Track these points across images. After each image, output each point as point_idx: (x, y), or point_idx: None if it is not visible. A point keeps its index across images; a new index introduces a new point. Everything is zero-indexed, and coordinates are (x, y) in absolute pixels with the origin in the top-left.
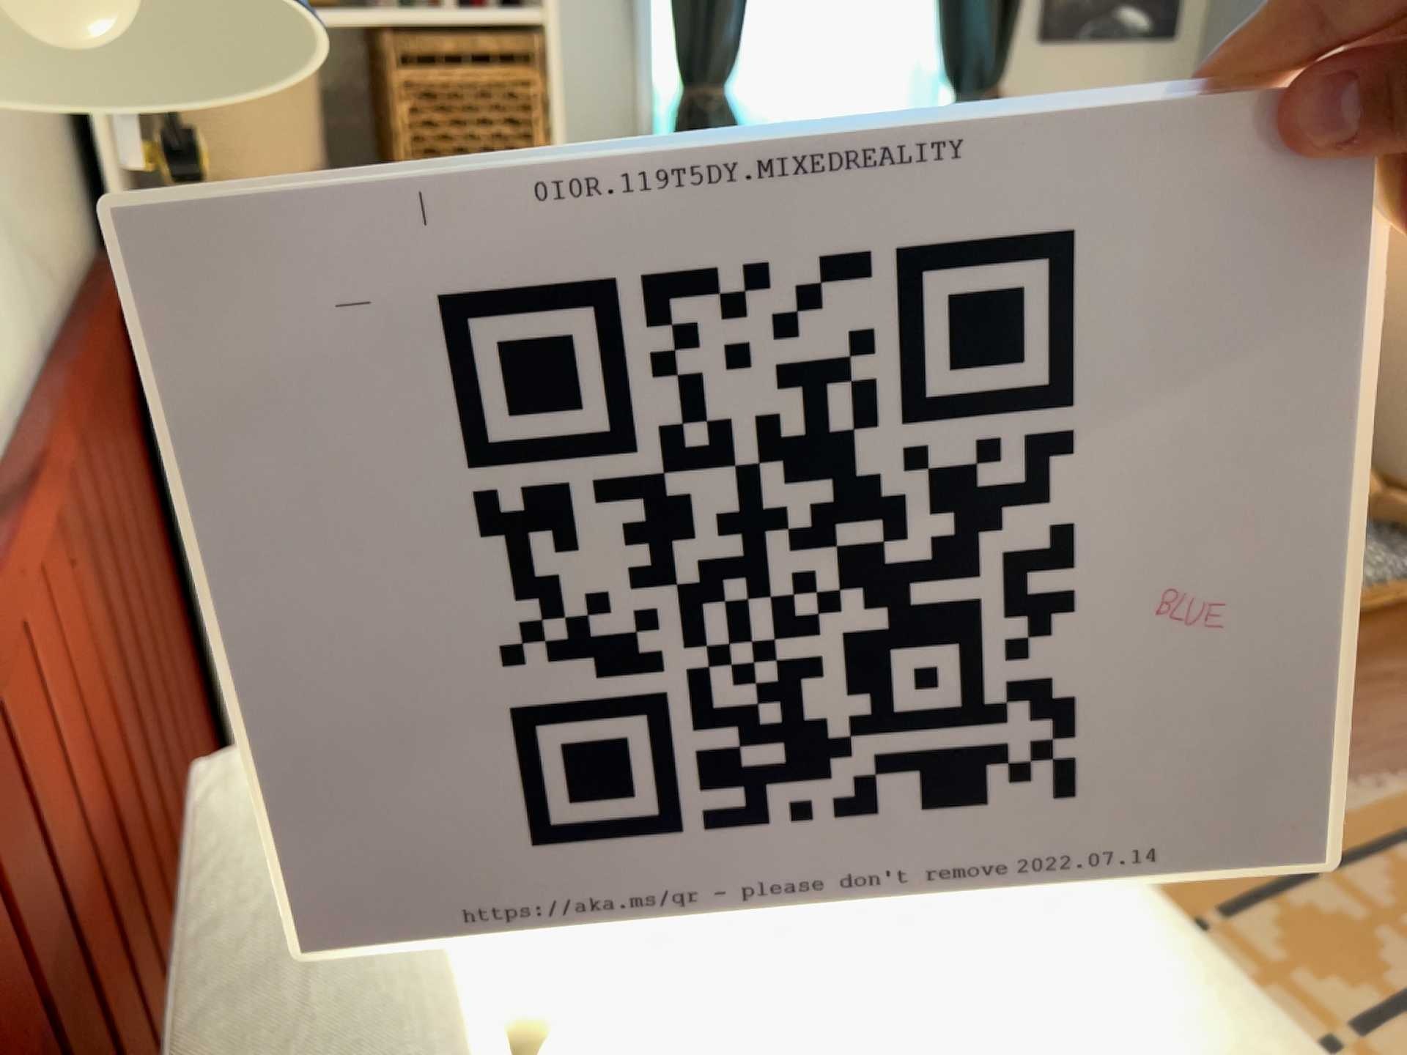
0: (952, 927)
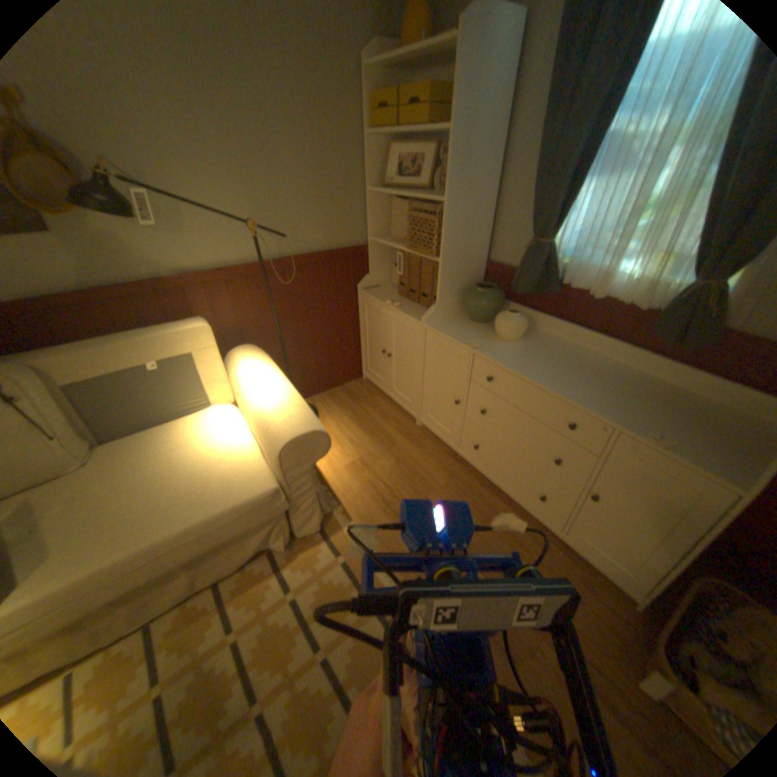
0: (248, 455)
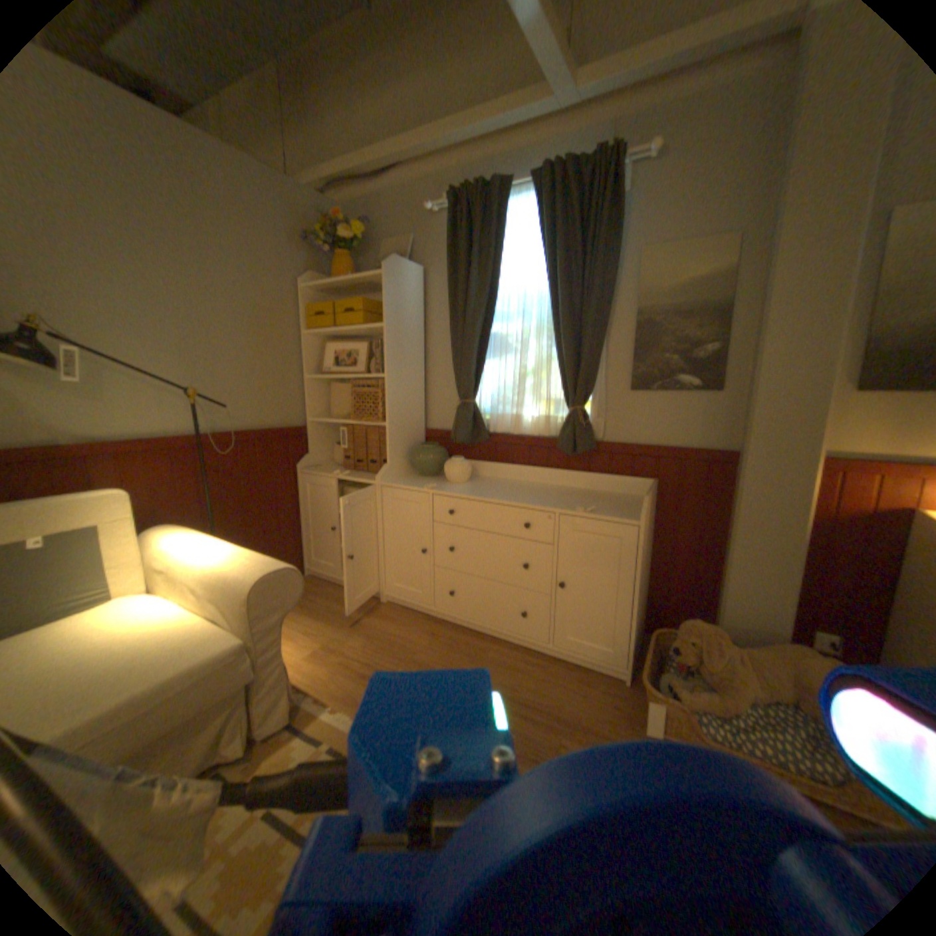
0: (192, 625)
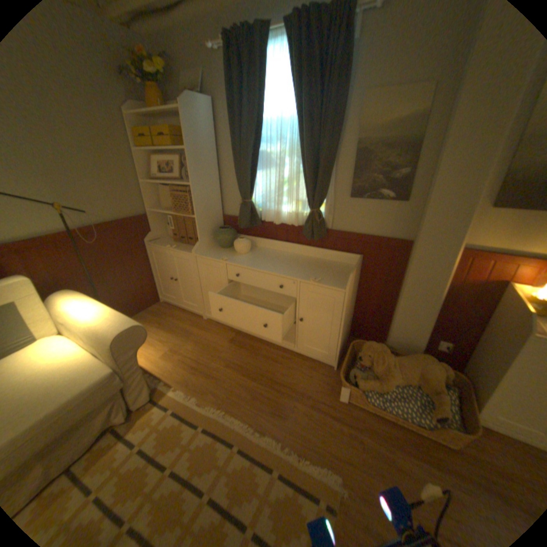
0: (82, 359)
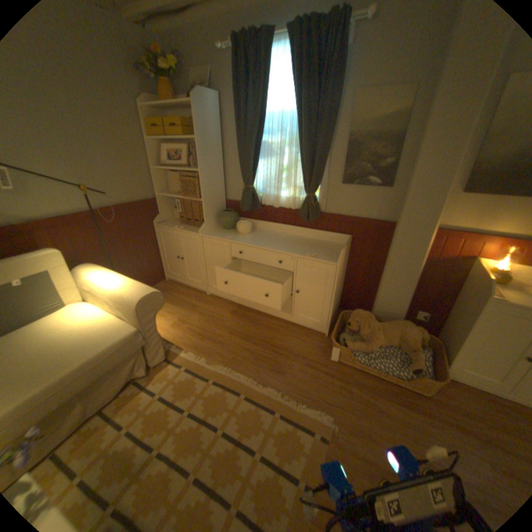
0: (110, 320)
